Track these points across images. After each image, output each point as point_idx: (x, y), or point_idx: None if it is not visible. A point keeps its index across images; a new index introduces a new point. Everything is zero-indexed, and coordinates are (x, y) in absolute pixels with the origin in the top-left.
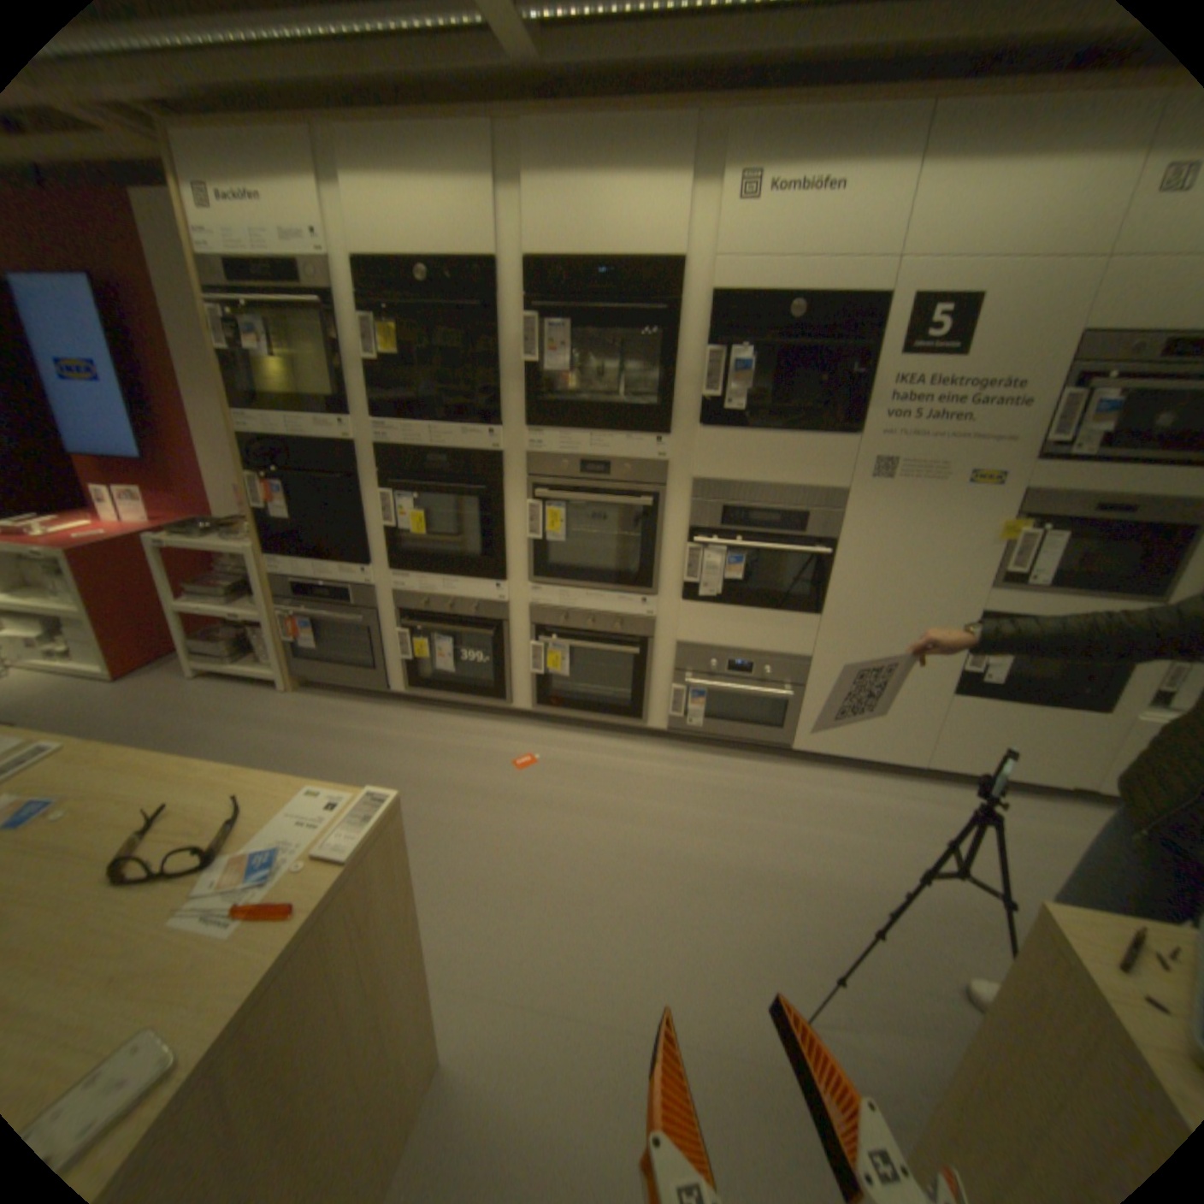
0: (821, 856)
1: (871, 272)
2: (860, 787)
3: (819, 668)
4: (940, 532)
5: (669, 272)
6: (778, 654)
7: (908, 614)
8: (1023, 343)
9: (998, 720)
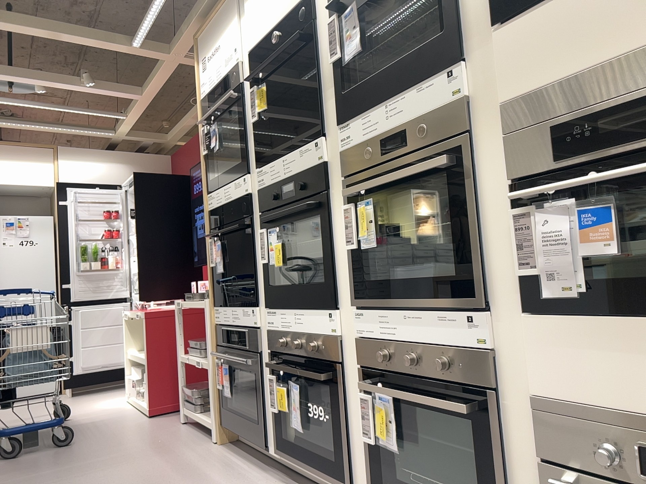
0: None
1: None
2: None
3: None
4: None
5: None
6: None
7: None
8: None
9: None
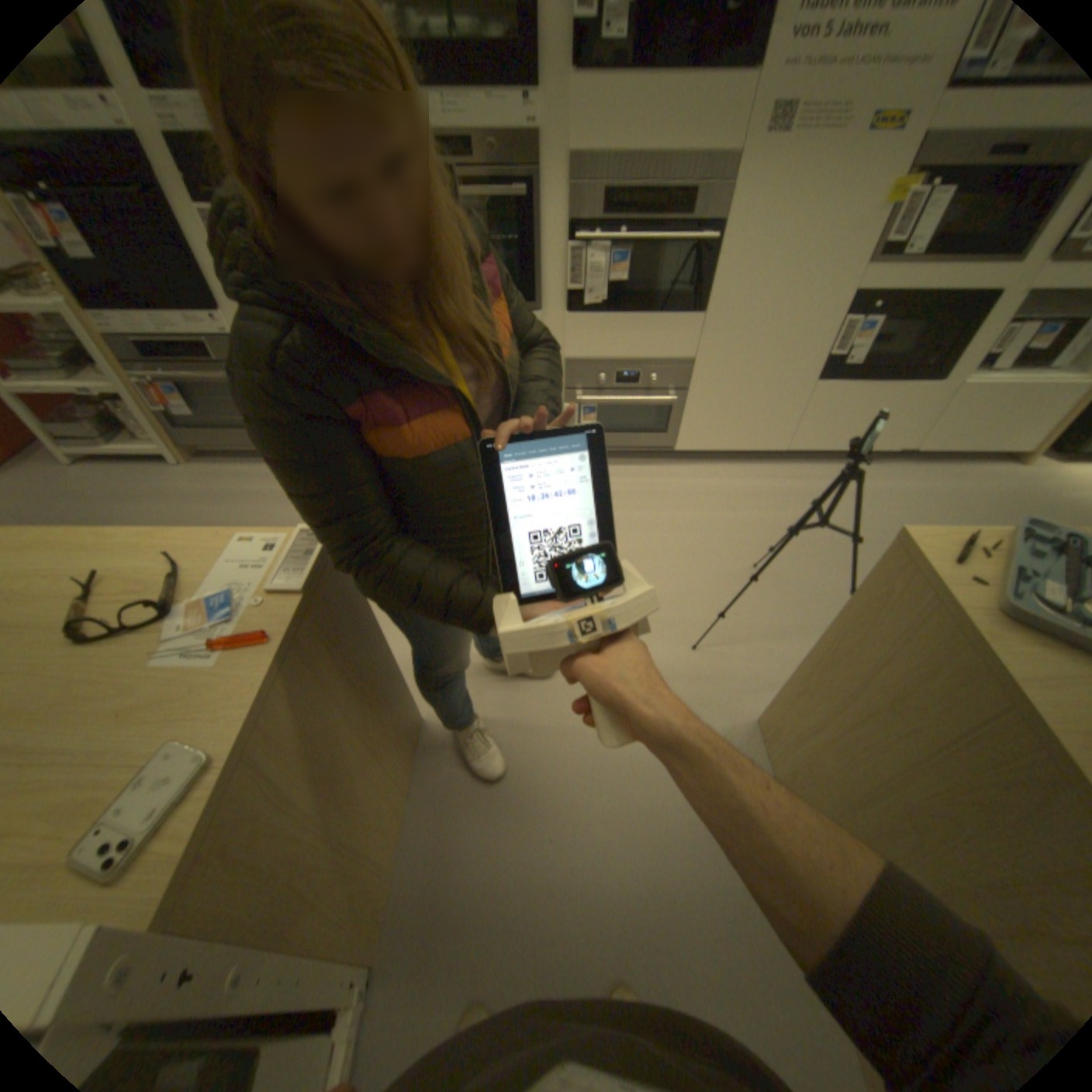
0: (699, 532)
1: None
2: (729, 474)
3: (699, 370)
4: (828, 200)
5: None
6: (662, 360)
7: (786, 301)
8: None
9: (850, 399)
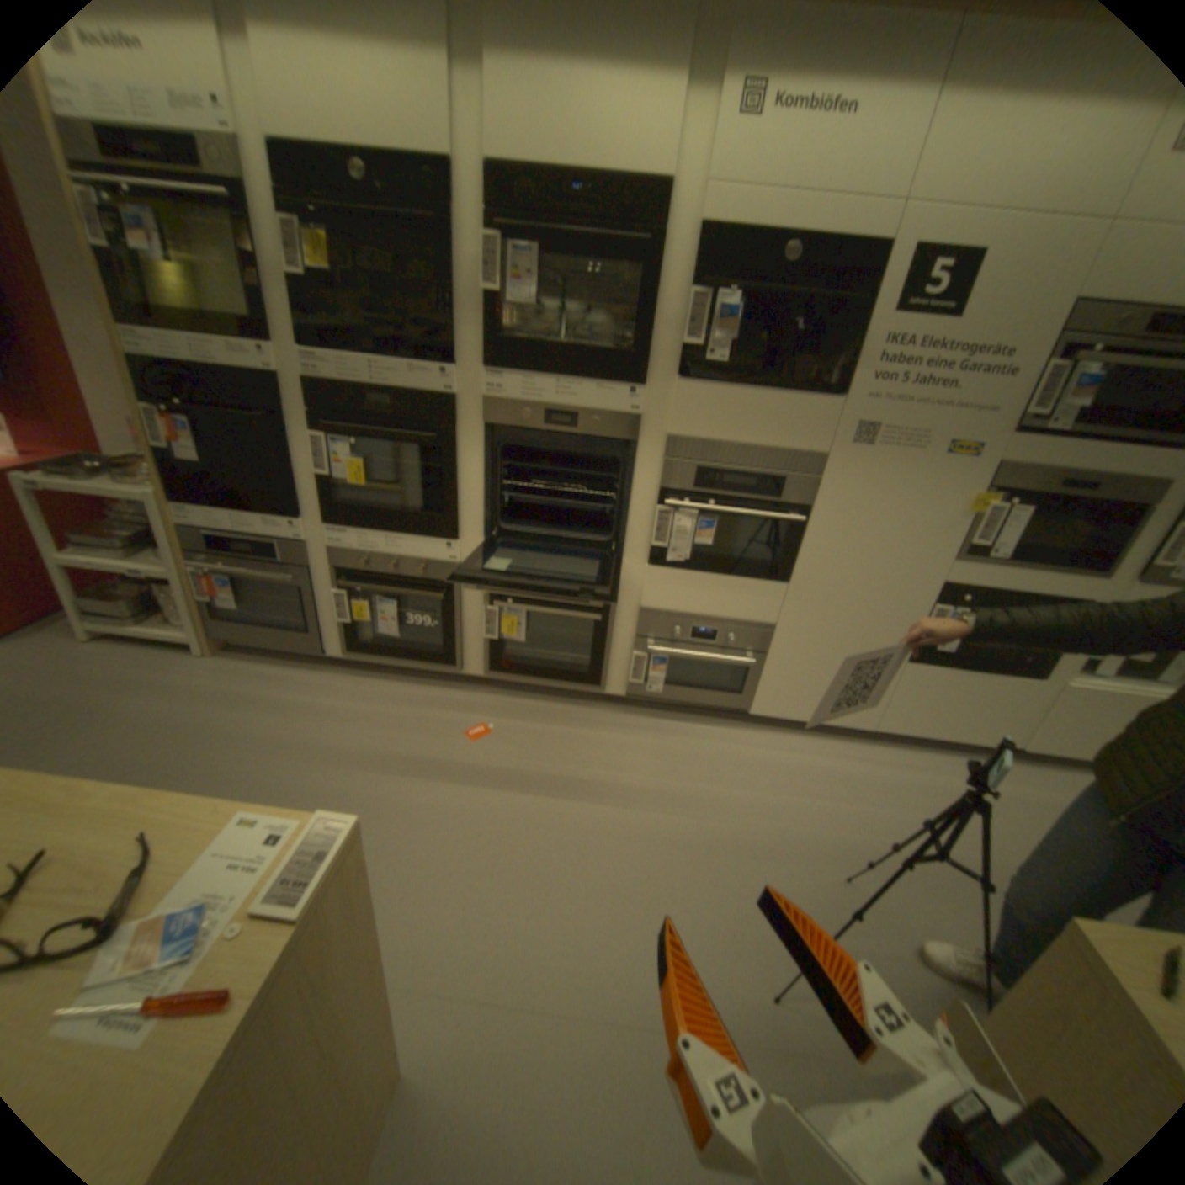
0: (779, 821)
1: (874, 215)
2: (812, 750)
3: (781, 635)
4: (913, 502)
5: (654, 194)
6: (742, 621)
7: (873, 583)
8: (1017, 308)
9: (944, 686)
